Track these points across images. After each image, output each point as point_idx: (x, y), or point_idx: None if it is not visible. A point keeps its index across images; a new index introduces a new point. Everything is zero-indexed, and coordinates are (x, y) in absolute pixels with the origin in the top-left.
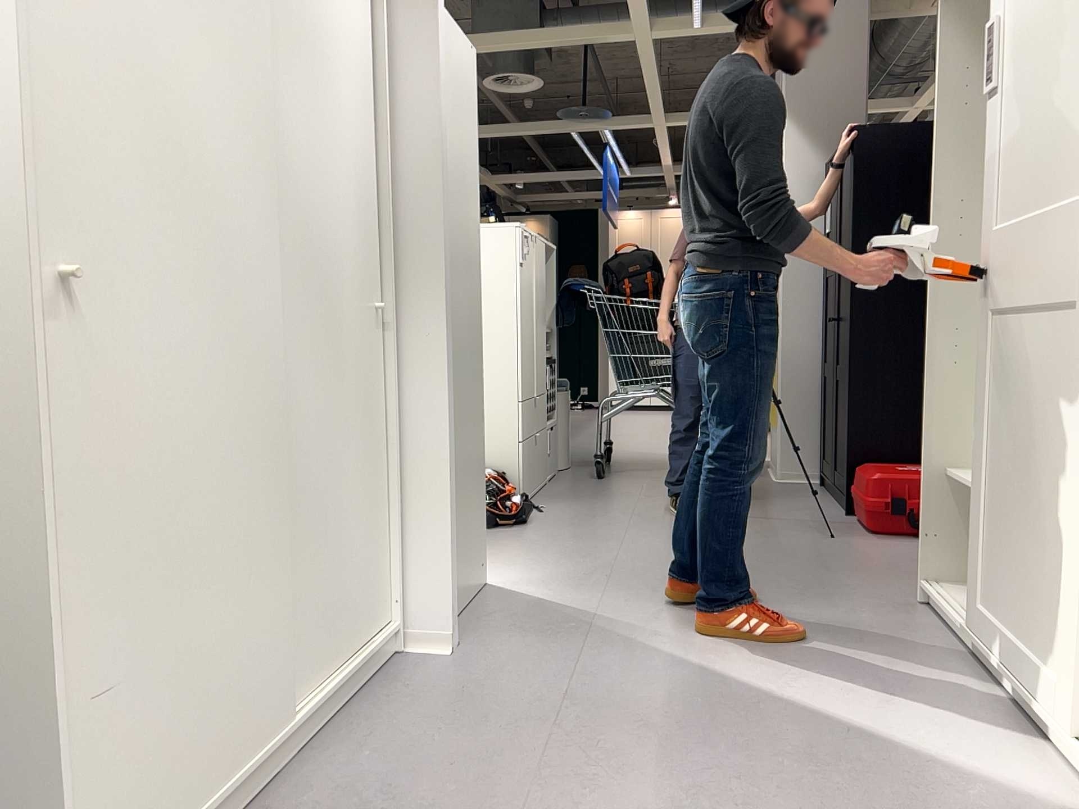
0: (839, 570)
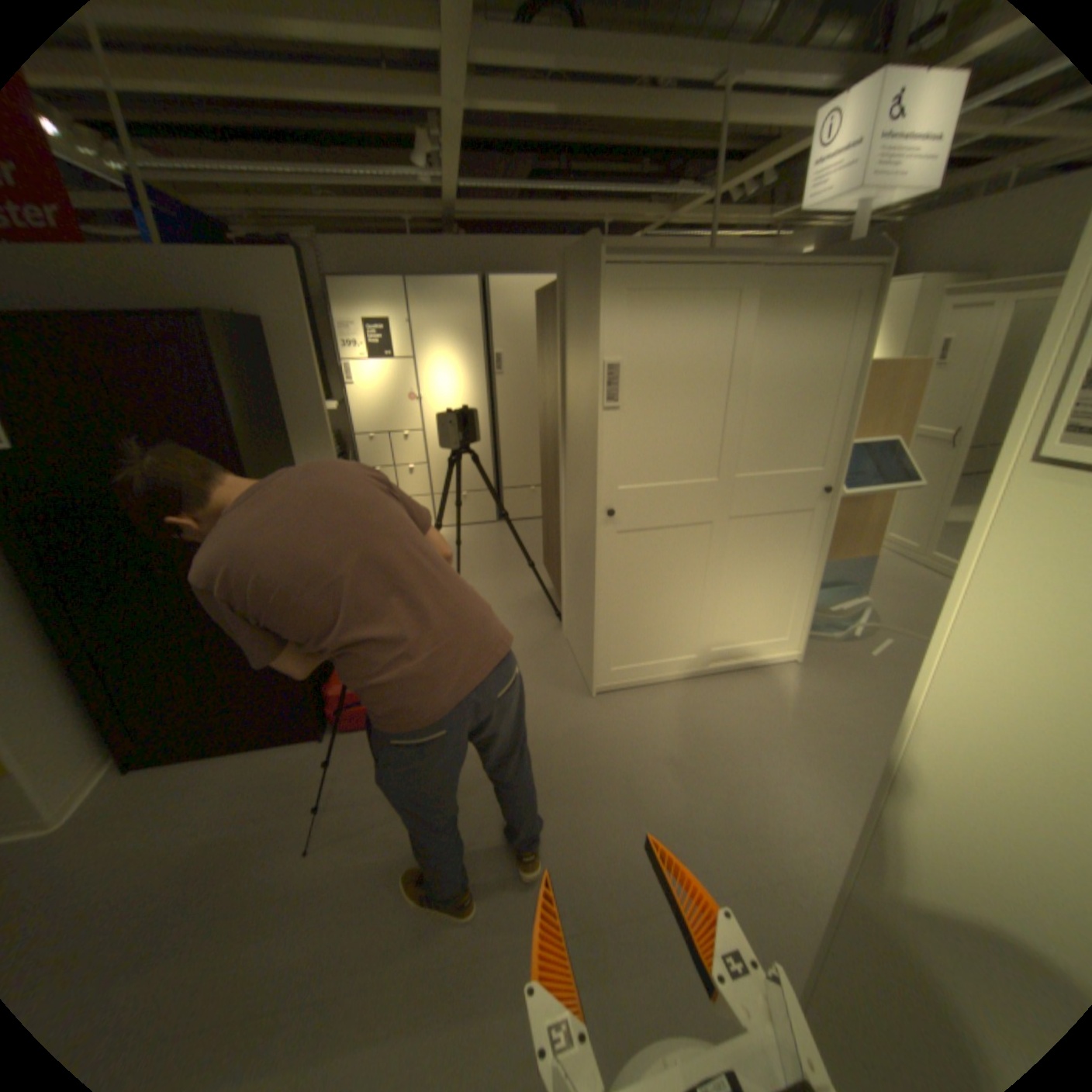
0: (535, 736)
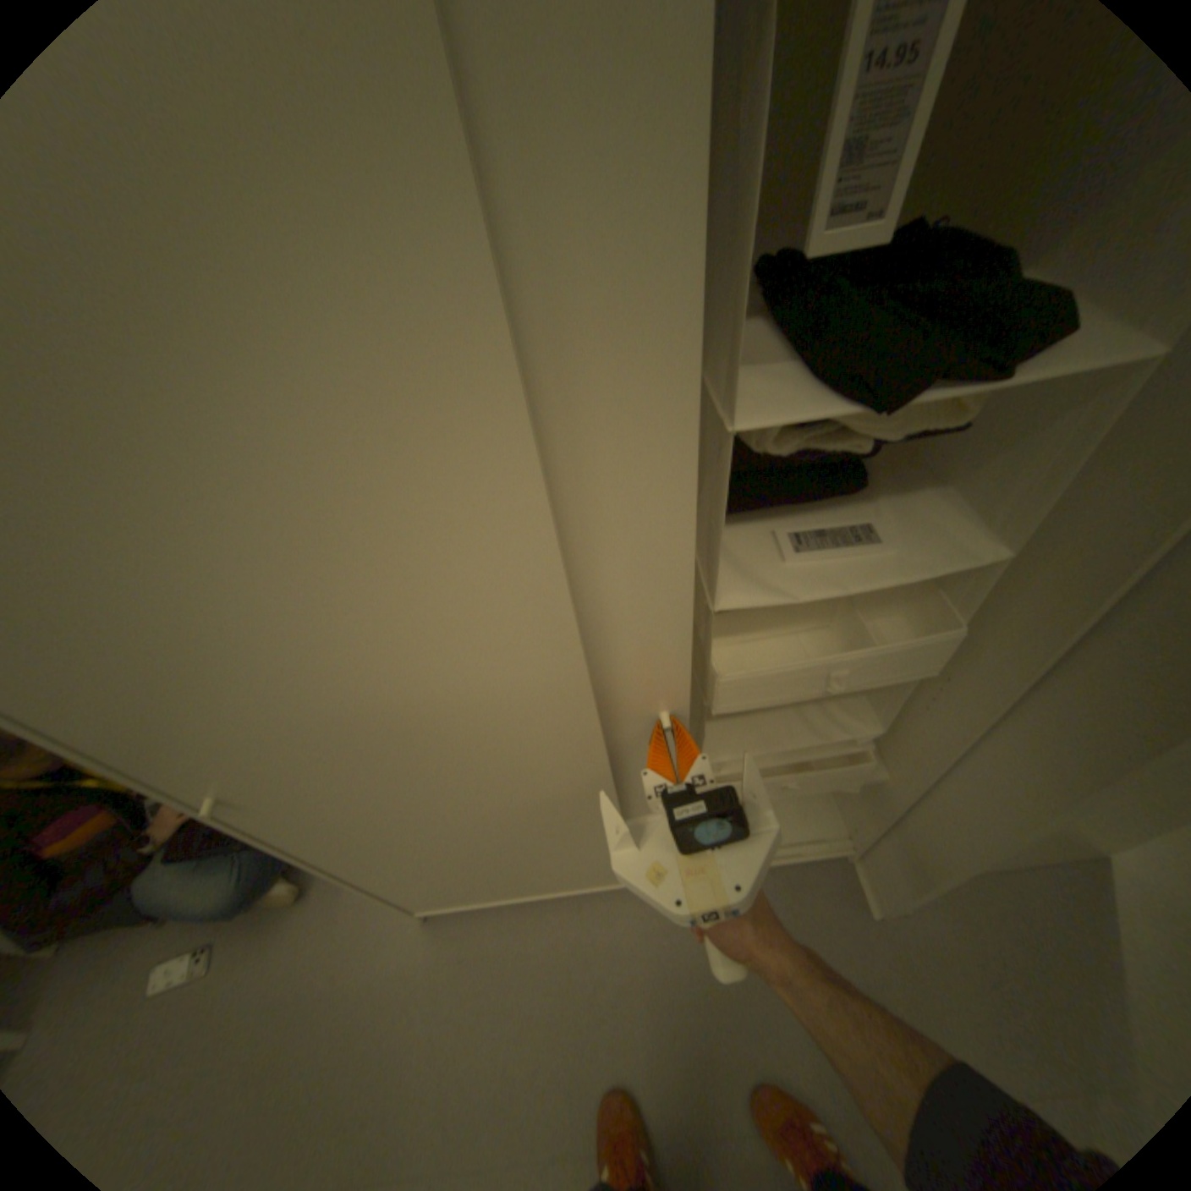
0: None
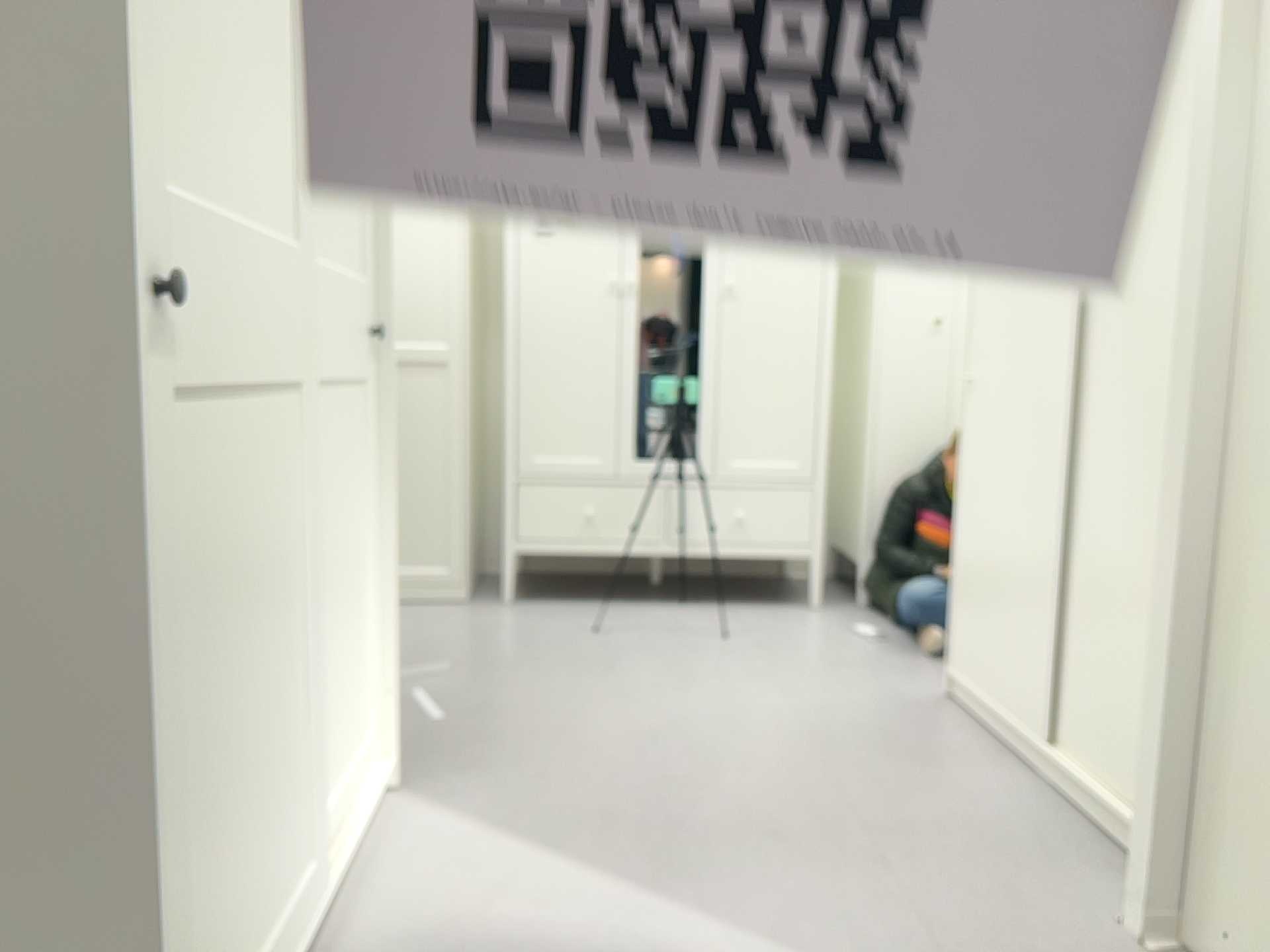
0: None
